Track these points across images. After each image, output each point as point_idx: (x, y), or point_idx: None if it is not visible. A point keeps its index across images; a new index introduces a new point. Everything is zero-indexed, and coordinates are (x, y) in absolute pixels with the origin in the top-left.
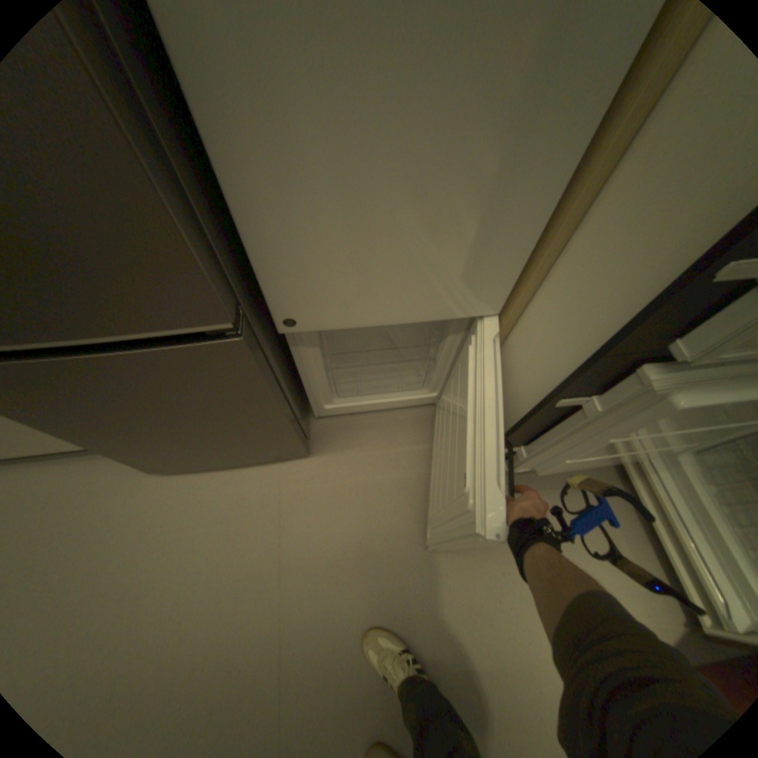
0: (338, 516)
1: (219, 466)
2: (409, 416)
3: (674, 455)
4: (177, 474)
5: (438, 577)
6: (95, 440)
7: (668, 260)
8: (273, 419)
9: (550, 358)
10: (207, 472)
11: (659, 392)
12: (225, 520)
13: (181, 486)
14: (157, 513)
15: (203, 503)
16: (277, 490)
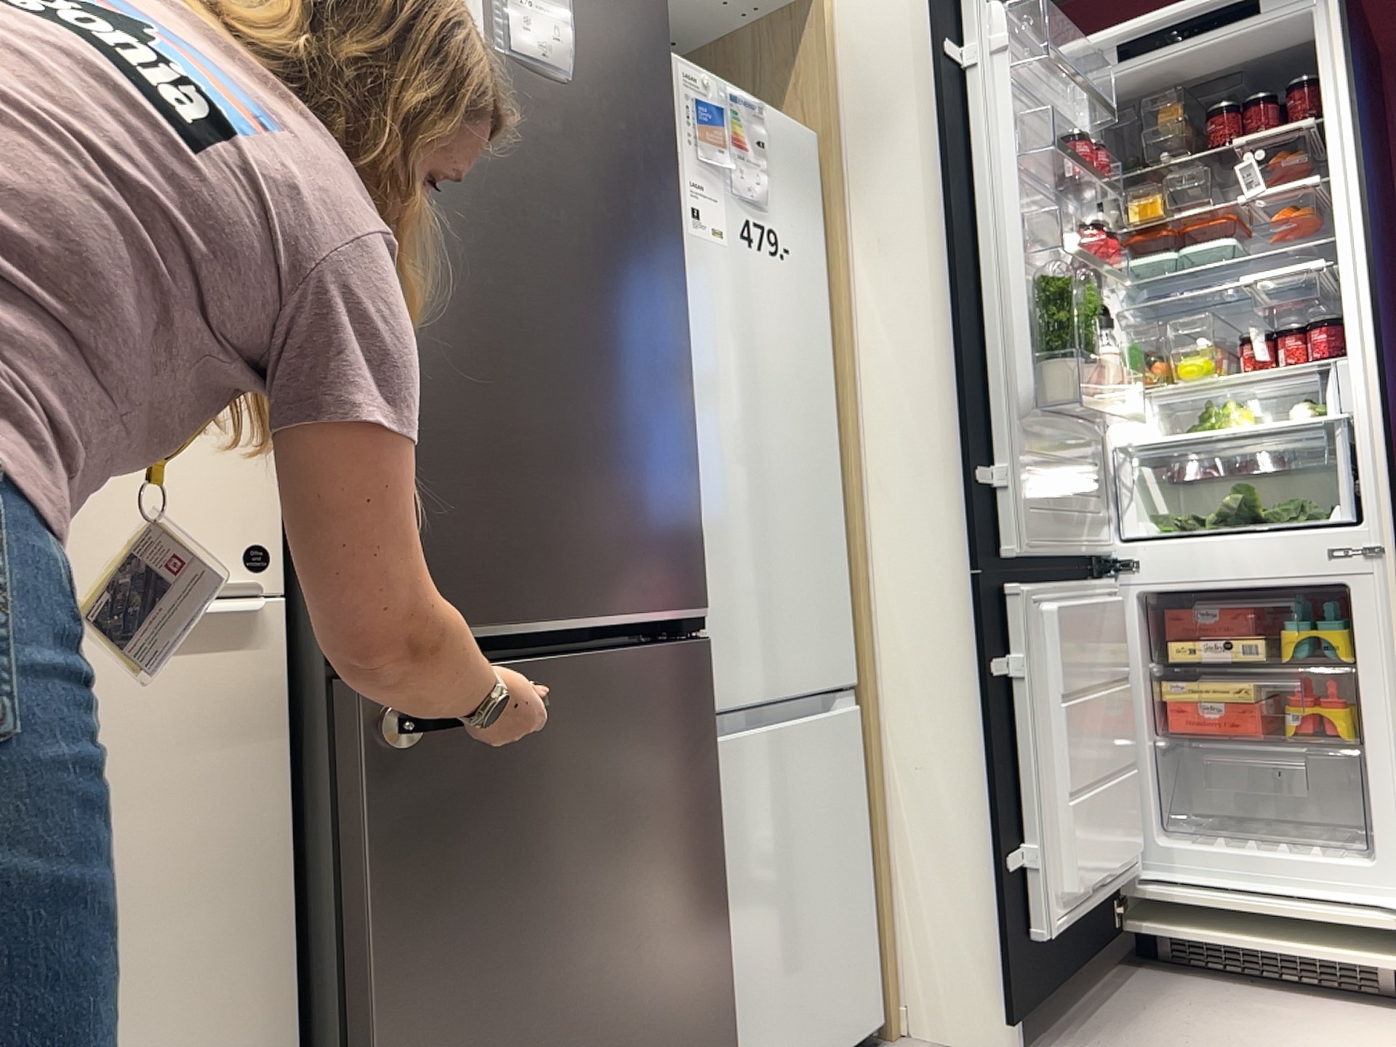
0: None
1: None
2: None
3: (1159, 847)
4: None
5: None
6: None
7: (953, 509)
8: (713, 924)
9: (950, 668)
10: None
11: (1038, 612)
12: None
13: None
14: None
15: None
16: None
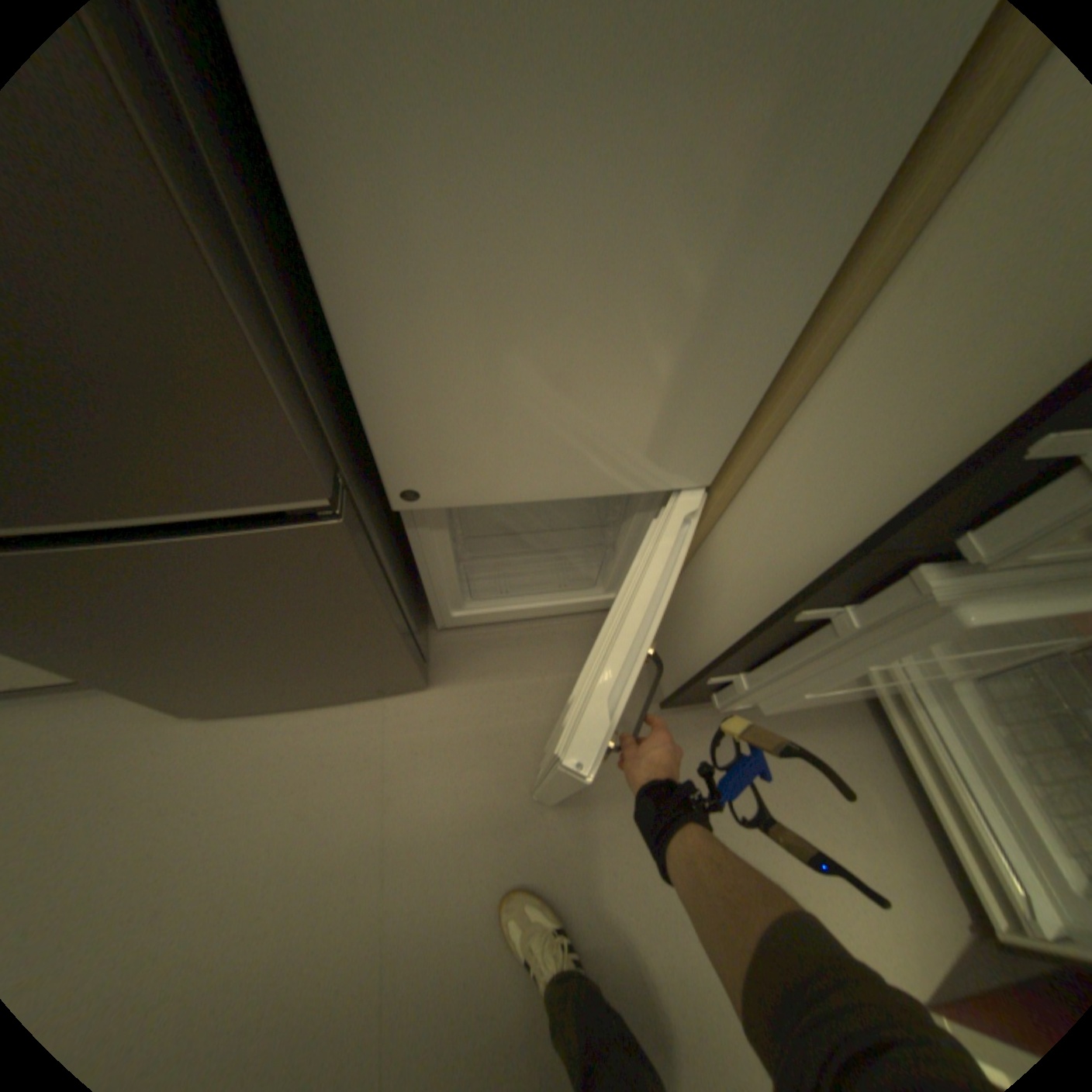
0: (471, 780)
1: (291, 705)
2: (575, 628)
3: (947, 684)
4: (224, 719)
5: (621, 869)
6: (98, 671)
7: (956, 424)
8: (379, 637)
9: (785, 552)
10: (272, 714)
11: (940, 603)
12: (299, 790)
13: (230, 738)
14: (190, 781)
15: (263, 763)
16: (379, 741)
